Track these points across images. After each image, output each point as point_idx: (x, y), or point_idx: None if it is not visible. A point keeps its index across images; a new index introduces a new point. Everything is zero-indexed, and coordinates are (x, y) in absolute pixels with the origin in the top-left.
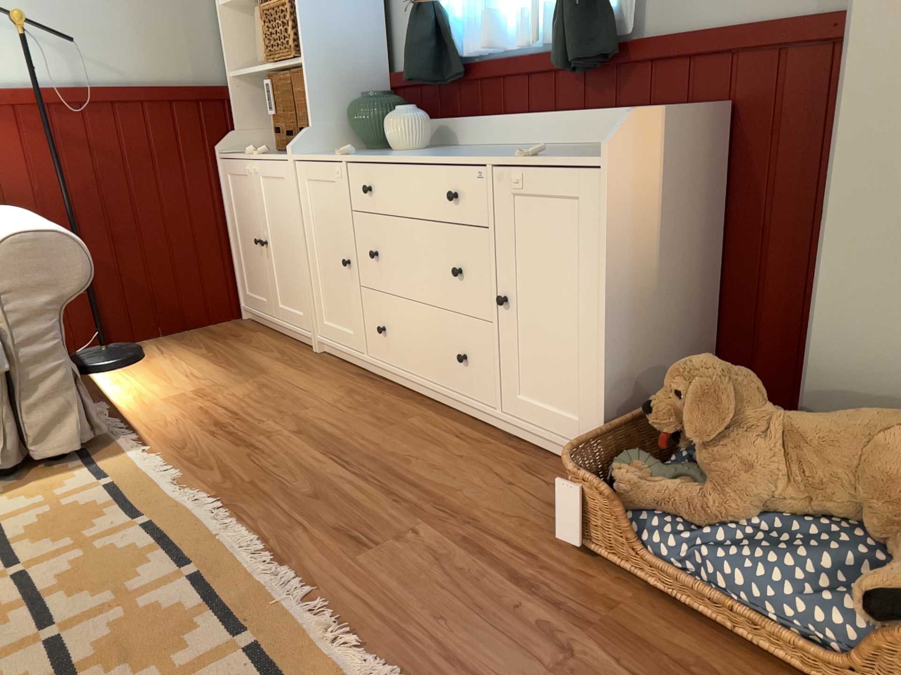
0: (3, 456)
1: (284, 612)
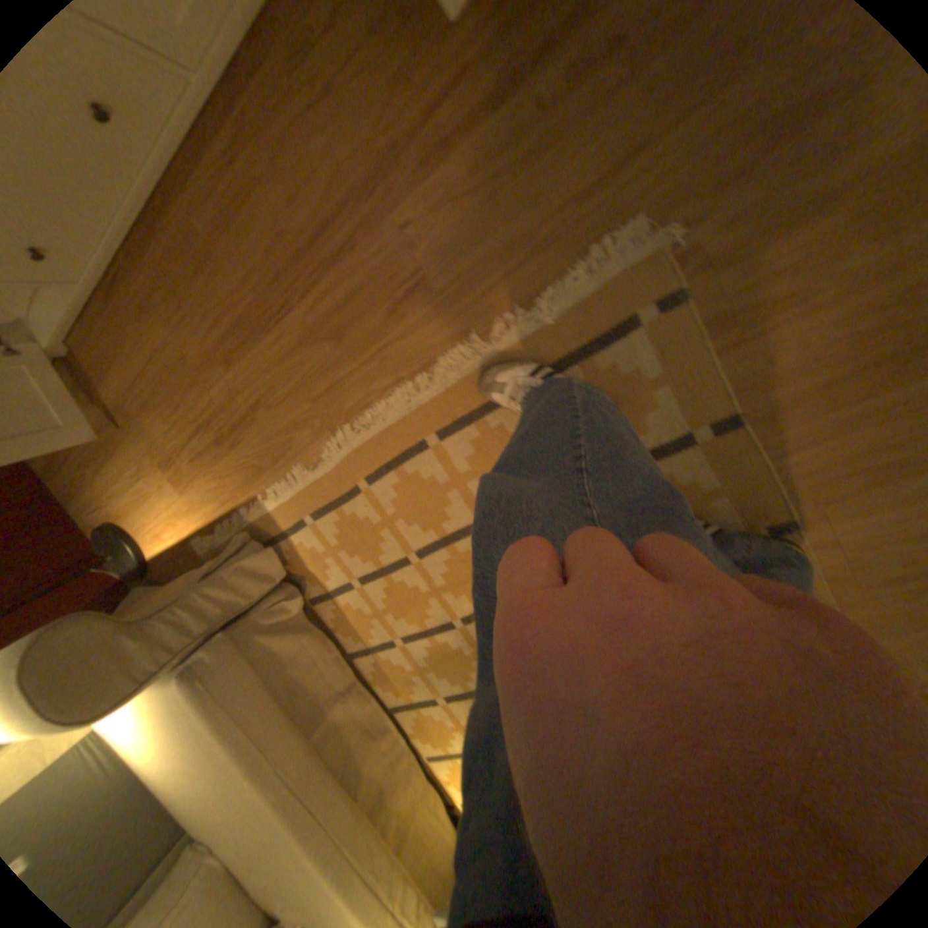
0: (289, 596)
1: (496, 353)
